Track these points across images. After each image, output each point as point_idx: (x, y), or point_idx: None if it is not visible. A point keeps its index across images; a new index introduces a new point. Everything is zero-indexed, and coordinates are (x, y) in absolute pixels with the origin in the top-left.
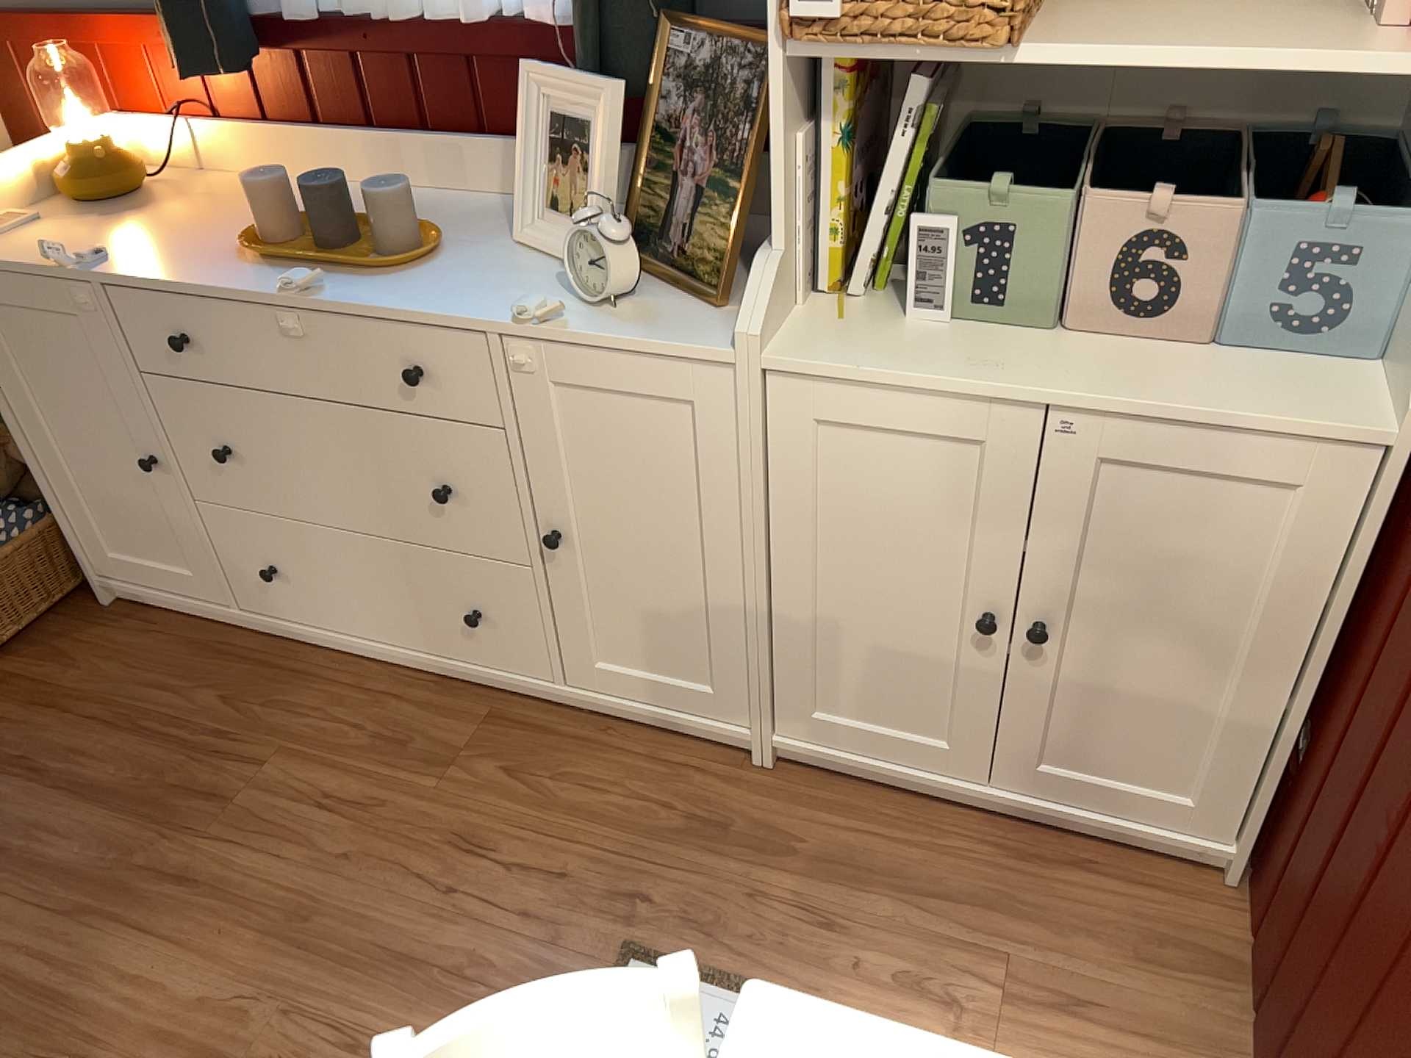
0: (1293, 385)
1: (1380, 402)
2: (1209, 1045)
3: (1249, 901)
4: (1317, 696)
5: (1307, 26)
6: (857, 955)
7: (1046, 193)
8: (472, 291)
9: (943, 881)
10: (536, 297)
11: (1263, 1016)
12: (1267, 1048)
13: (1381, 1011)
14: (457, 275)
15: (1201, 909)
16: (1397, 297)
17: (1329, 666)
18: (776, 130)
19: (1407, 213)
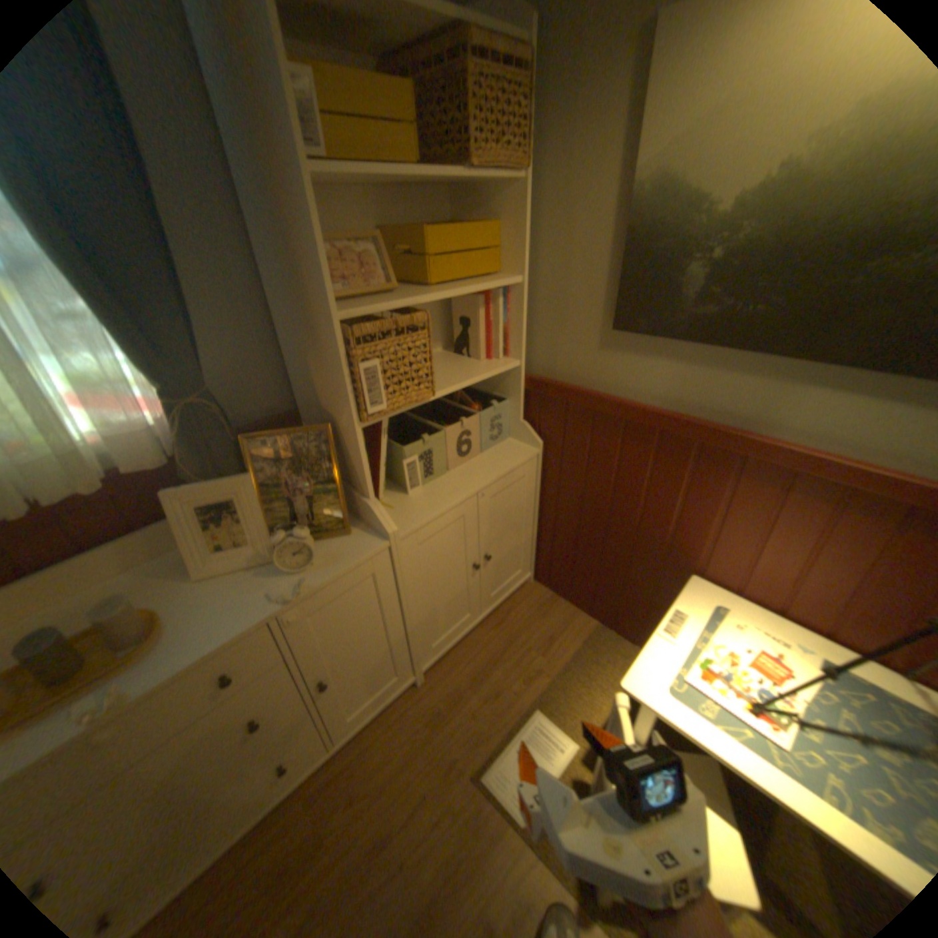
0: (507, 451)
1: (527, 444)
2: (575, 617)
3: (544, 581)
4: (539, 520)
5: (457, 362)
6: (513, 694)
7: (433, 432)
8: (217, 615)
9: (499, 651)
10: (259, 590)
11: (581, 598)
12: (590, 602)
13: (641, 562)
14: (187, 617)
15: (537, 594)
16: (511, 419)
17: (540, 511)
18: (359, 453)
19: (503, 399)
